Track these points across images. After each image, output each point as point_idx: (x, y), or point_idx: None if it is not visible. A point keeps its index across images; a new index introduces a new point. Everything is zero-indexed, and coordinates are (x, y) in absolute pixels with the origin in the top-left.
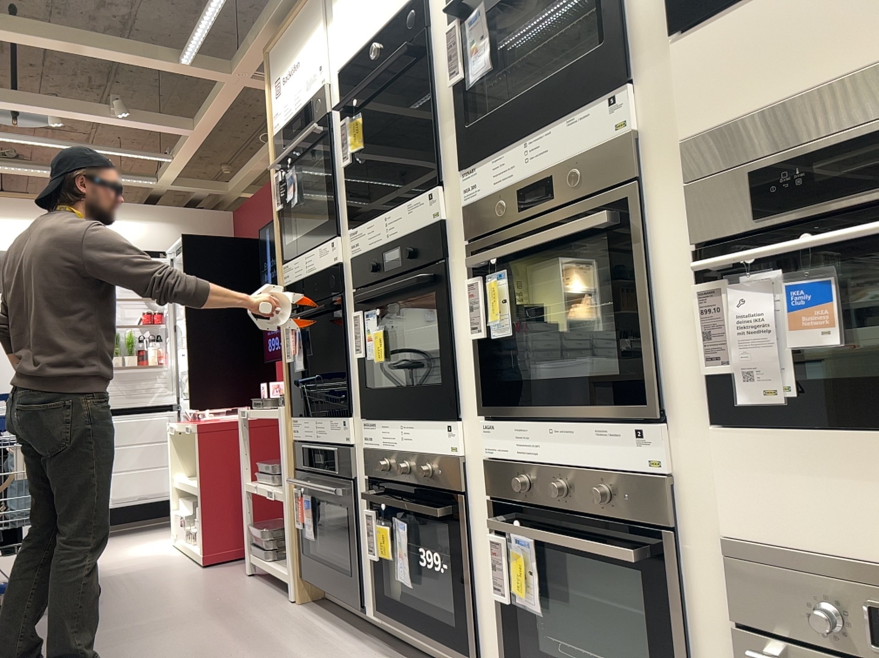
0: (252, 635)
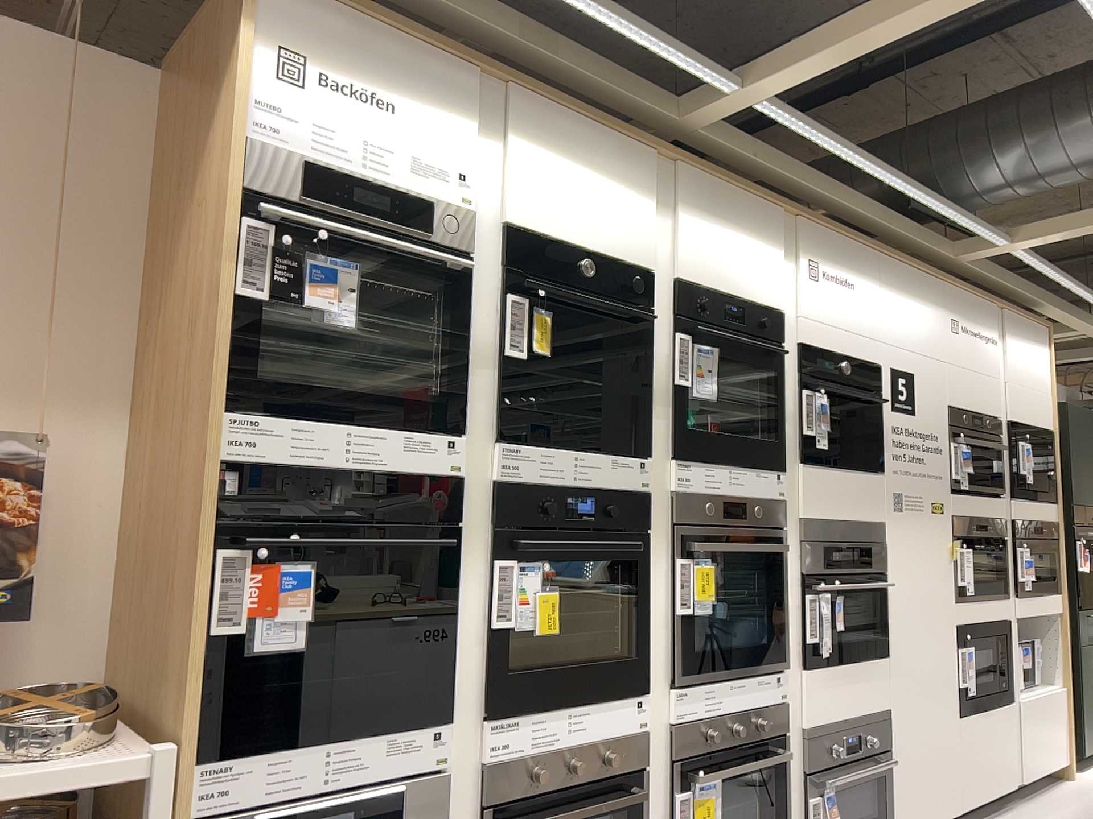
0: None
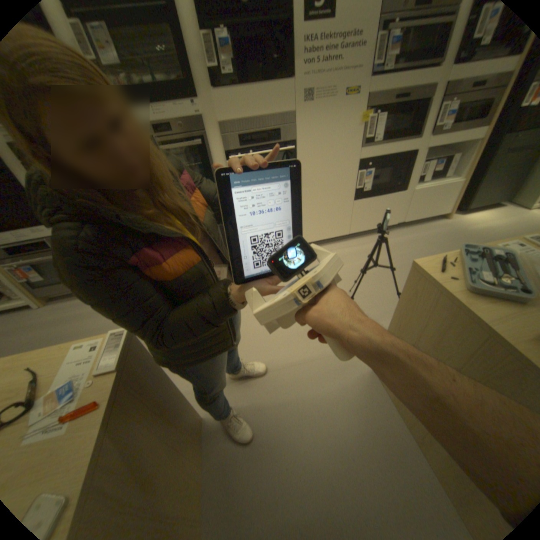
0: (50, 324)
